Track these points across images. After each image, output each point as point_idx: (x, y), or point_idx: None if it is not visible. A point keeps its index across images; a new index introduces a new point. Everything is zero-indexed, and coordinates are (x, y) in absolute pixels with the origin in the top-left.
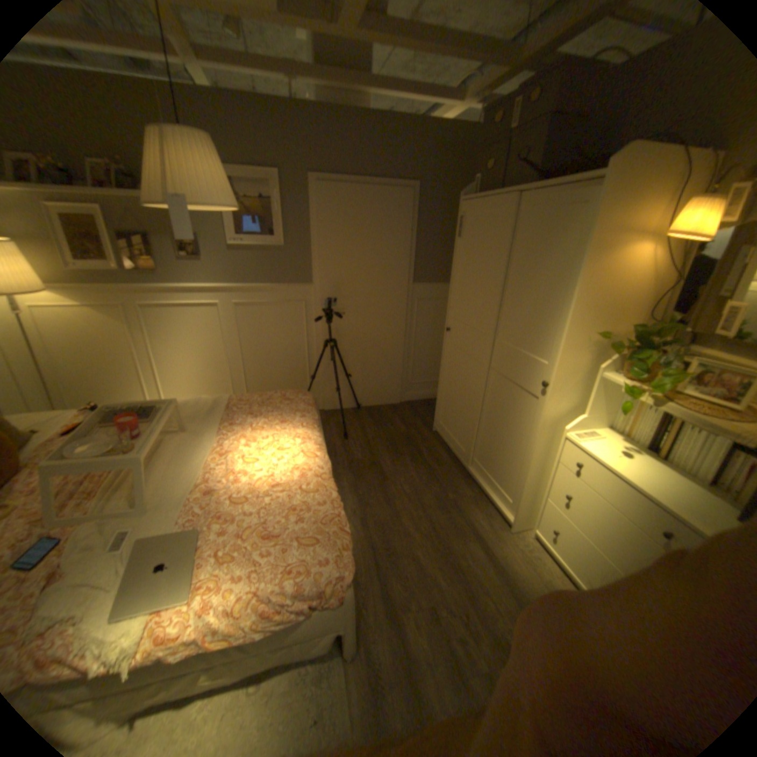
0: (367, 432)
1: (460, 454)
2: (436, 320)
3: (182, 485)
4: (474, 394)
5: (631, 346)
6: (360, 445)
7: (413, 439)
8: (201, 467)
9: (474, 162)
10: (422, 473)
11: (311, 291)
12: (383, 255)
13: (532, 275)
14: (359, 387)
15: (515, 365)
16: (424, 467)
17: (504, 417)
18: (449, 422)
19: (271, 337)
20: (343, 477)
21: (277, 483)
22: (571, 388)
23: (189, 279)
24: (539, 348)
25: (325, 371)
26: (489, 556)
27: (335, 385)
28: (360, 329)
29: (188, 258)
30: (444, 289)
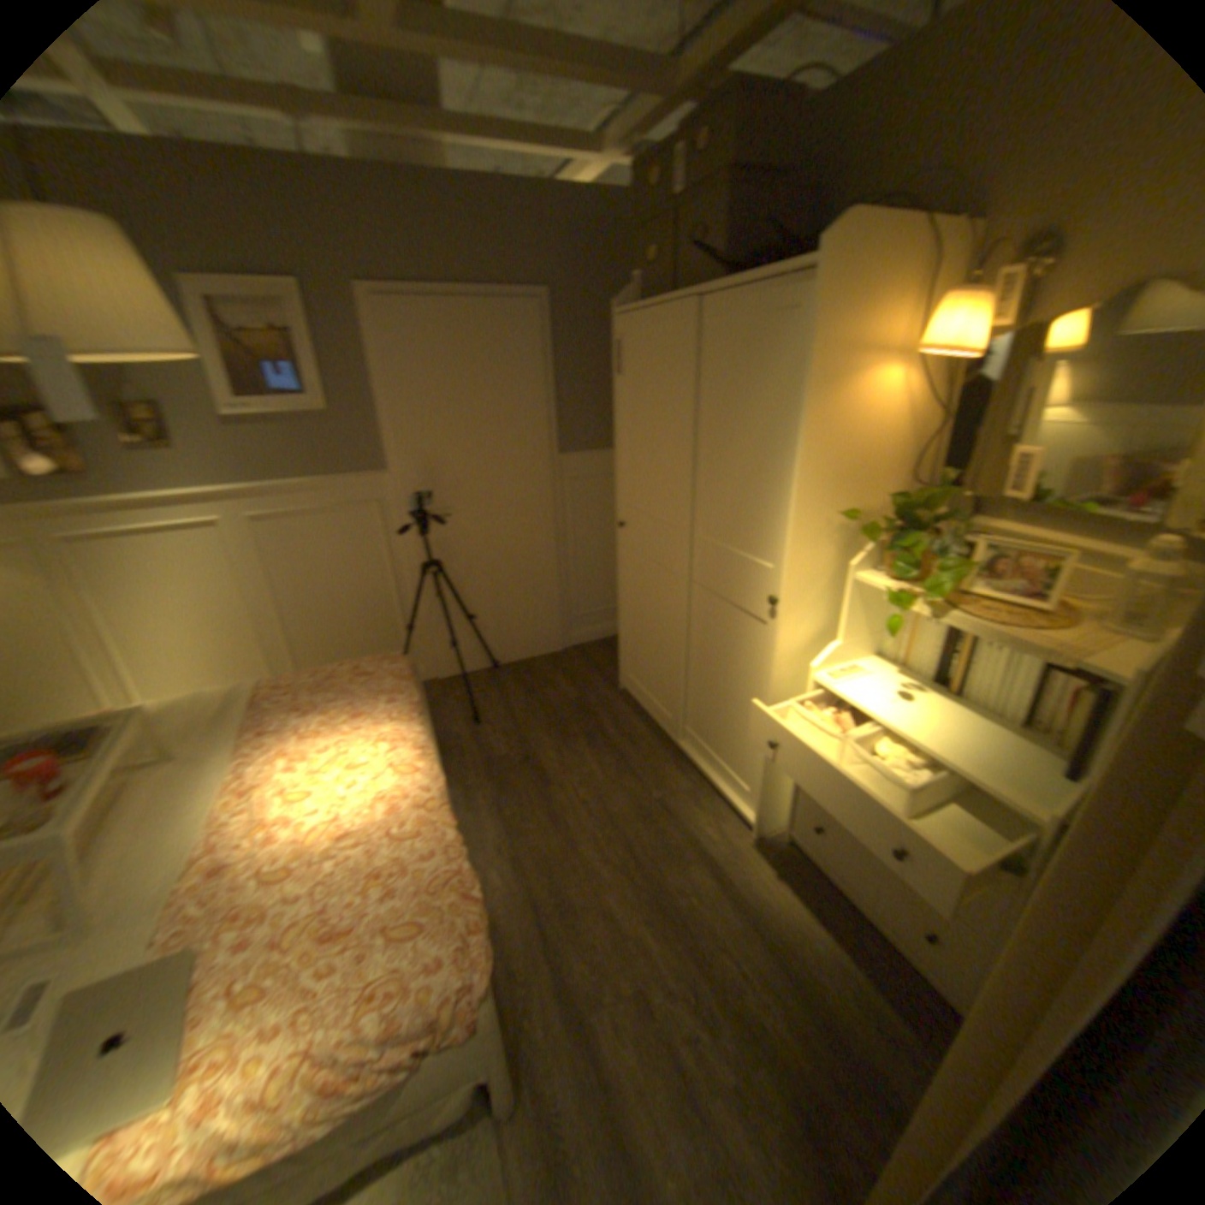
0: (510, 706)
1: (661, 722)
2: (601, 510)
3: (157, 868)
4: (669, 625)
5: (889, 527)
6: (499, 730)
7: (586, 708)
8: (196, 826)
9: (629, 252)
10: (605, 763)
11: (384, 482)
12: (500, 412)
13: (730, 429)
14: (489, 633)
15: (724, 573)
16: (606, 753)
17: (719, 657)
18: (638, 672)
19: (322, 568)
20: (472, 791)
21: (340, 832)
22: (809, 602)
23: (148, 482)
24: (755, 544)
25: (427, 614)
26: (719, 885)
27: (447, 635)
28: (477, 538)
29: (142, 445)
30: (608, 459)
